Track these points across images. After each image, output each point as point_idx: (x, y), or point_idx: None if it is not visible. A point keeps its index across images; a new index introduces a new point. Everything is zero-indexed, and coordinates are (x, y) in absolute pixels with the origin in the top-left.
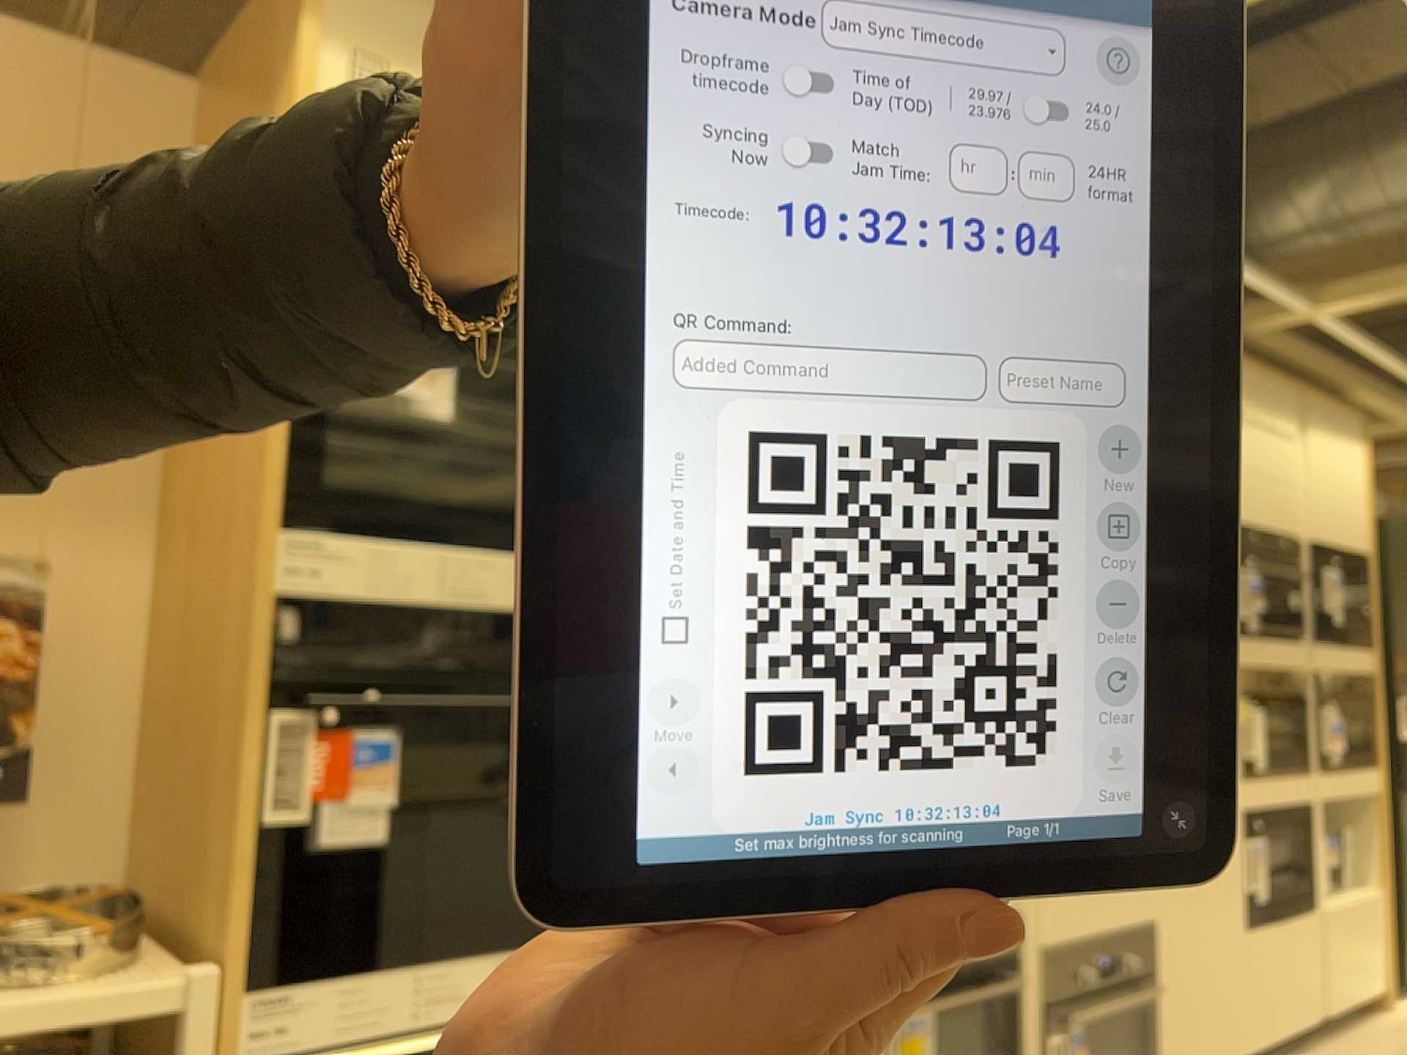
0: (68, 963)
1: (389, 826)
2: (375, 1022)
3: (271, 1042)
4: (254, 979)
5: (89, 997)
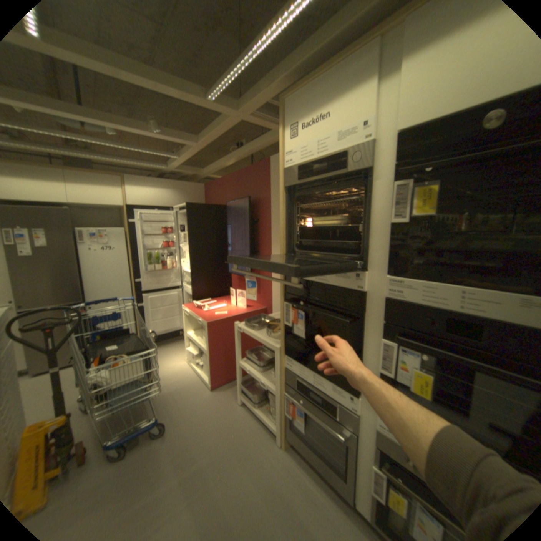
0: (270, 335)
1: (302, 336)
2: (303, 380)
3: (287, 369)
4: (282, 354)
5: (263, 342)
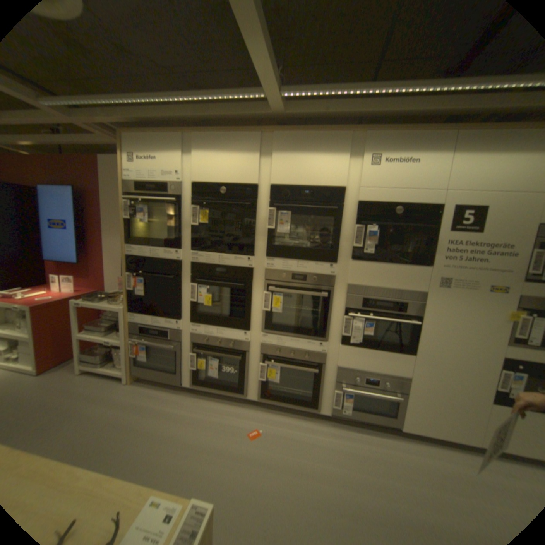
0: (111, 305)
1: (142, 296)
2: (144, 326)
3: (129, 323)
4: (125, 314)
5: (105, 310)
